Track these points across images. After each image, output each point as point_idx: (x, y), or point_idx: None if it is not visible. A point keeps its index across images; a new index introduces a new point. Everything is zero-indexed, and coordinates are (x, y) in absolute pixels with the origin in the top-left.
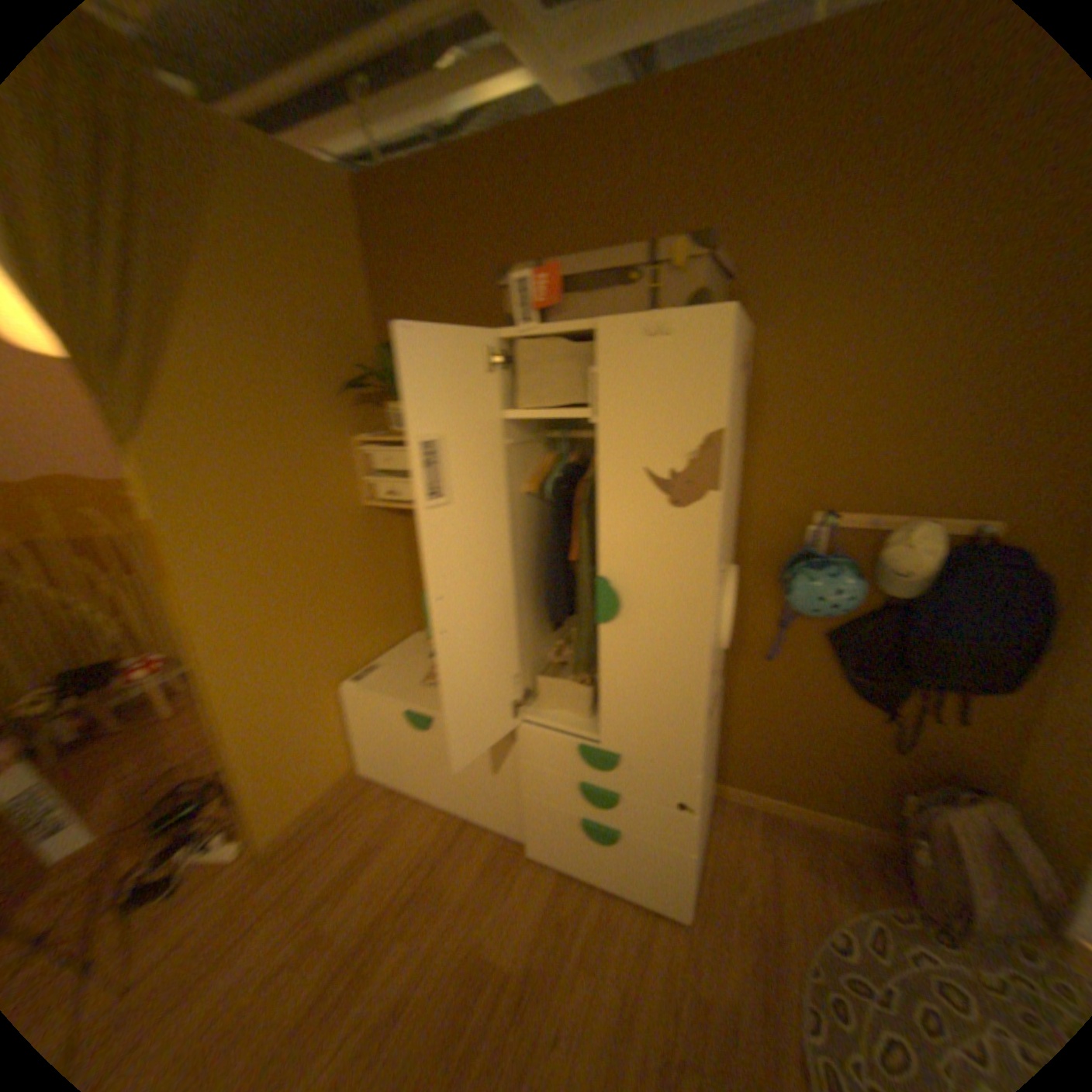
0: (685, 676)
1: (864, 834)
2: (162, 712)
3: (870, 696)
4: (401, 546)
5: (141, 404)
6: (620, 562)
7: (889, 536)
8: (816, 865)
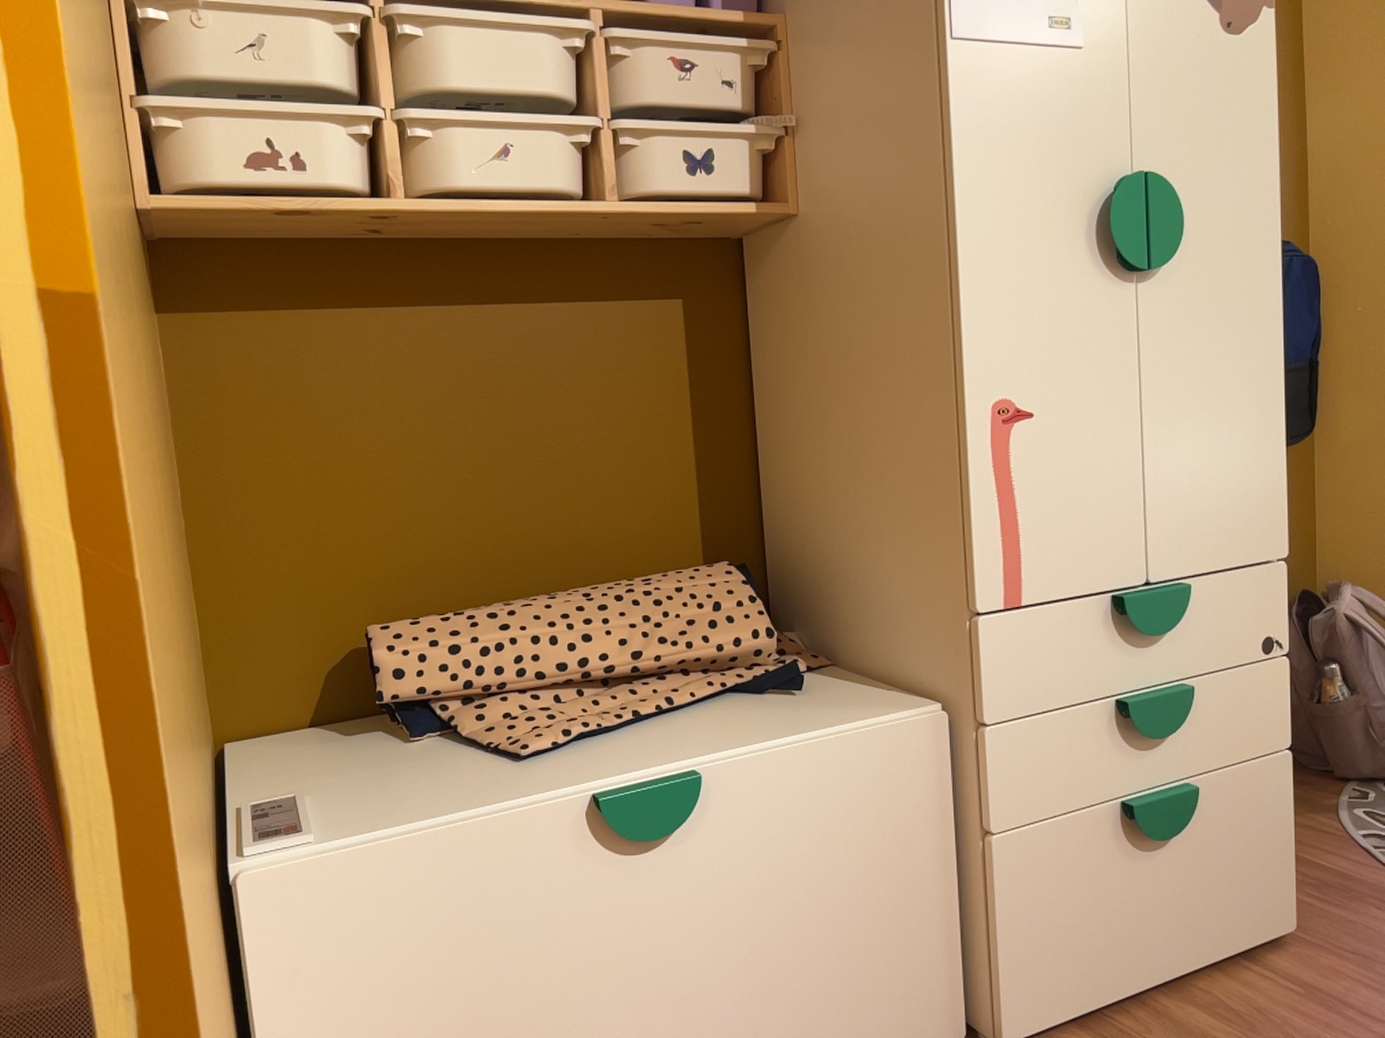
0: (1261, 350)
1: None
2: None
3: None
4: (173, 420)
5: None
6: (1168, 139)
7: None
8: None
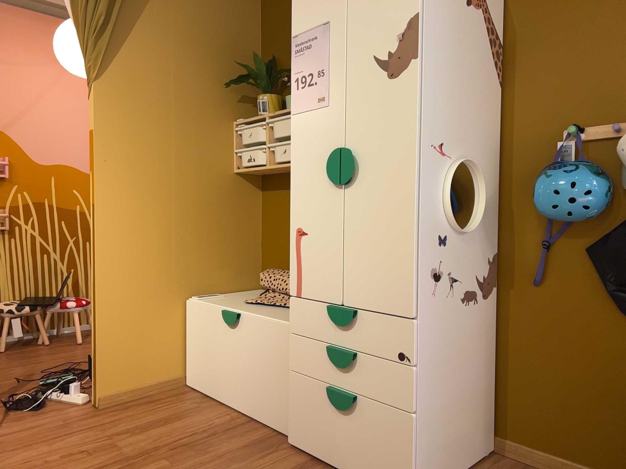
0: (402, 218)
1: None
2: (80, 335)
3: None
4: (260, 214)
5: (112, 64)
6: (360, 130)
7: None
8: None
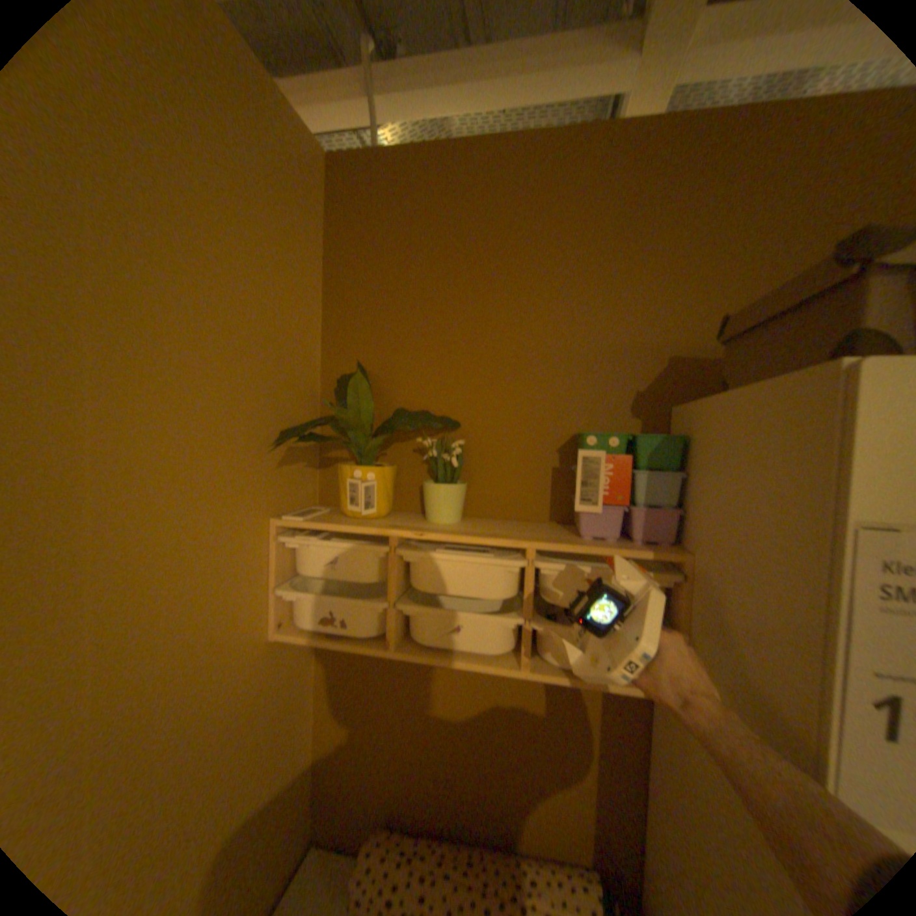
0: None
1: None
2: None
3: None
4: (314, 687)
5: None
6: None
7: None
8: None
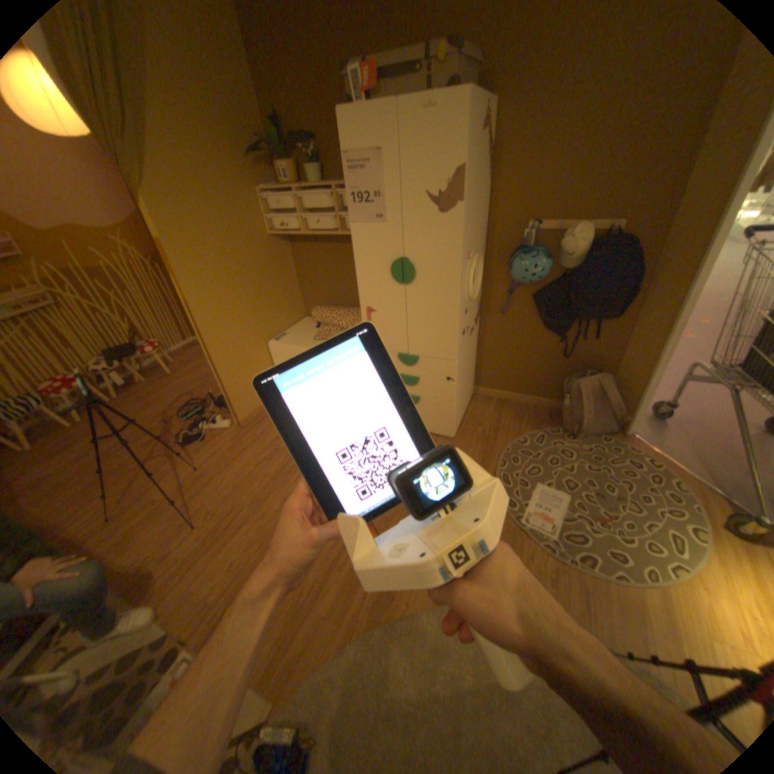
0: (448, 309)
1: (545, 403)
2: (167, 370)
3: (551, 327)
4: (293, 262)
5: (143, 165)
6: (415, 248)
7: (567, 234)
8: (518, 416)
